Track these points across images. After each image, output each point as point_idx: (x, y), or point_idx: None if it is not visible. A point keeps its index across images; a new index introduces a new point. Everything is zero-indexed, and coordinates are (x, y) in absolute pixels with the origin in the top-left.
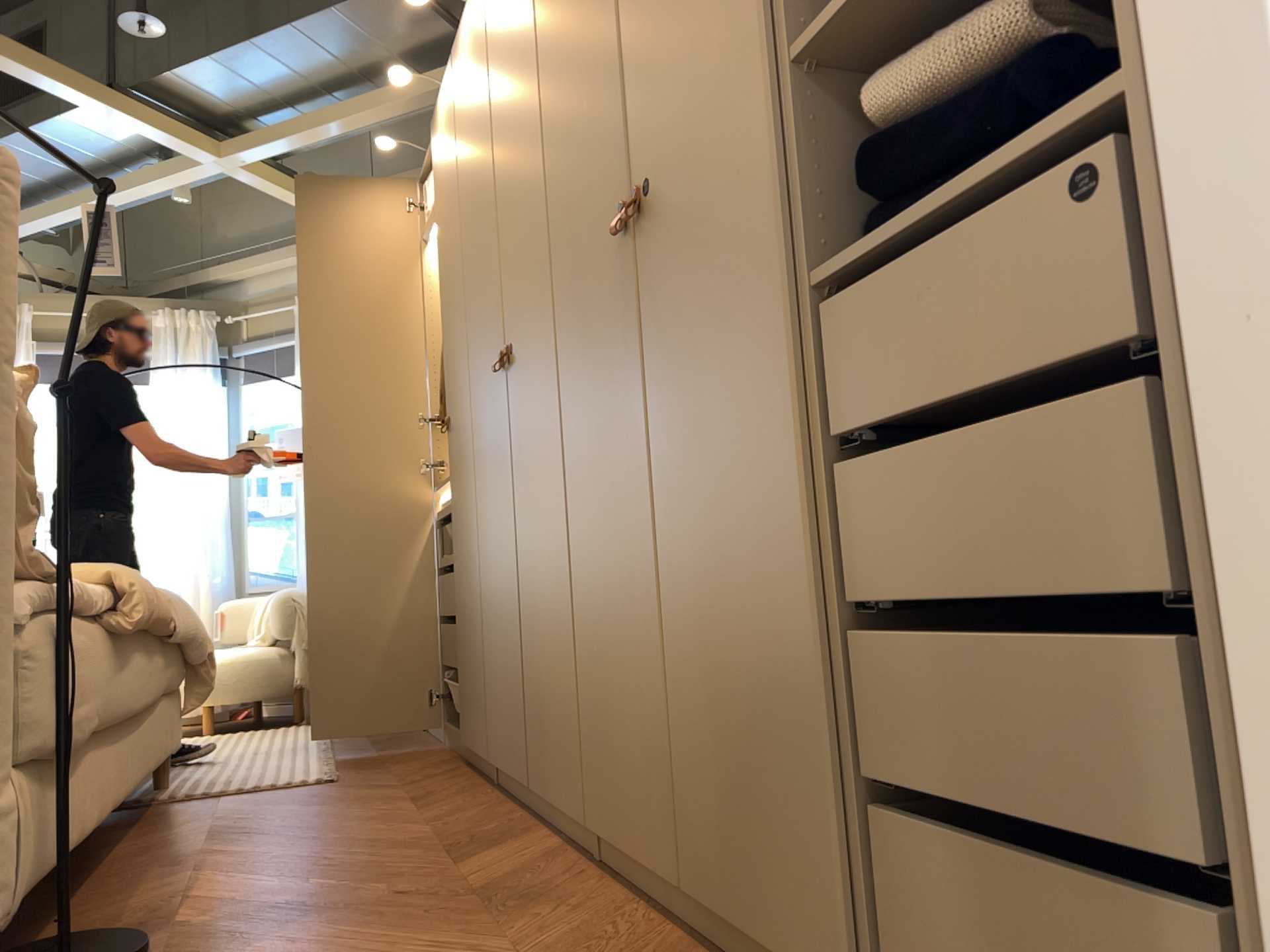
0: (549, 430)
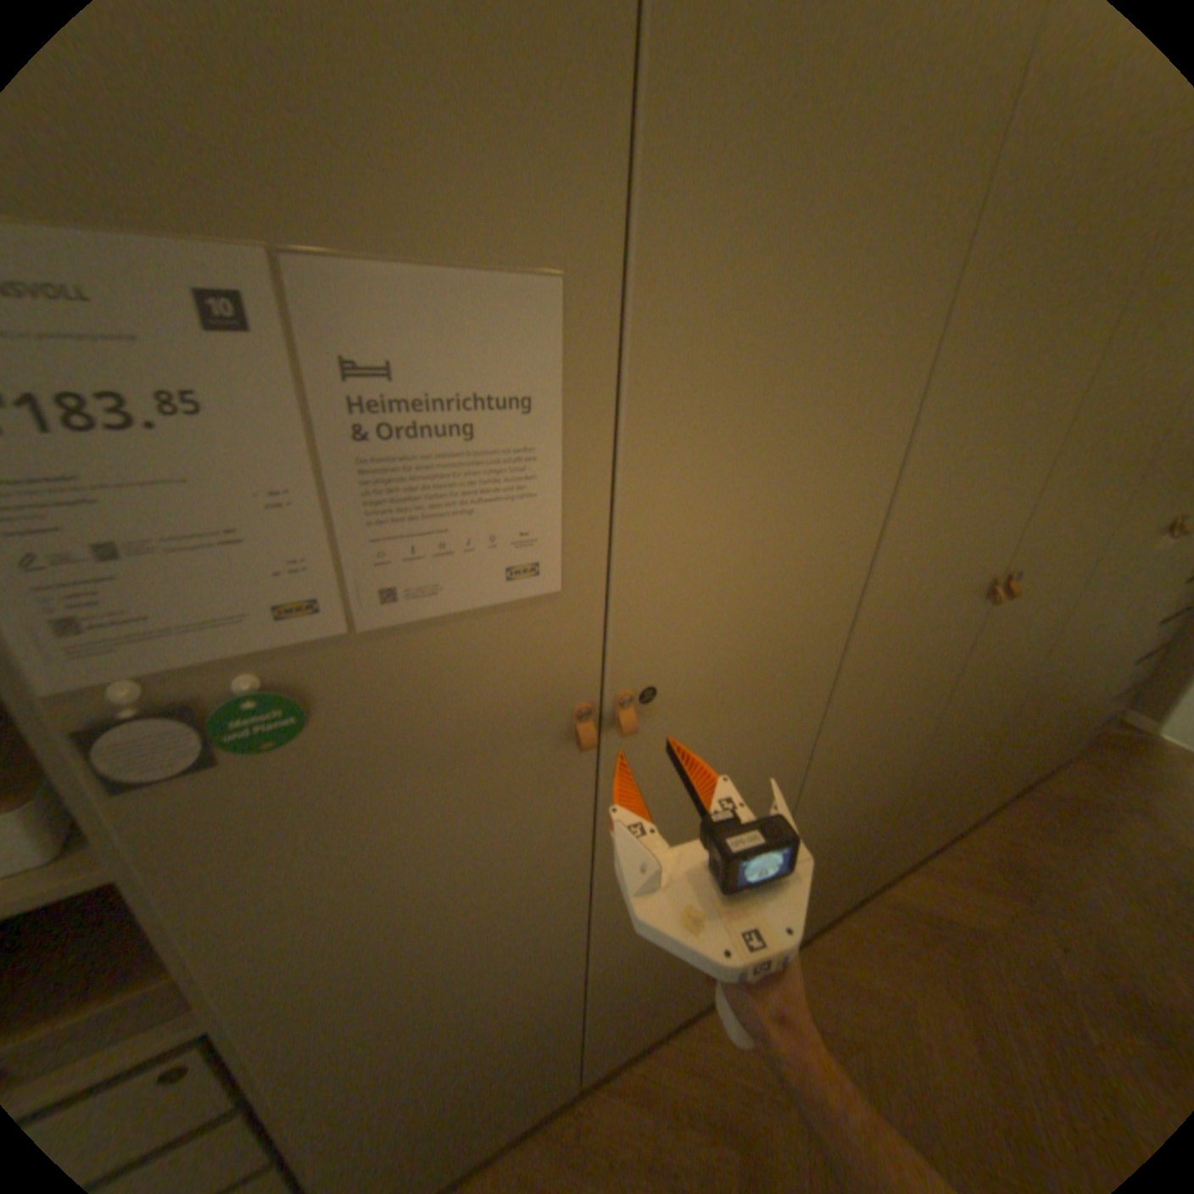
0: (1034, 651)
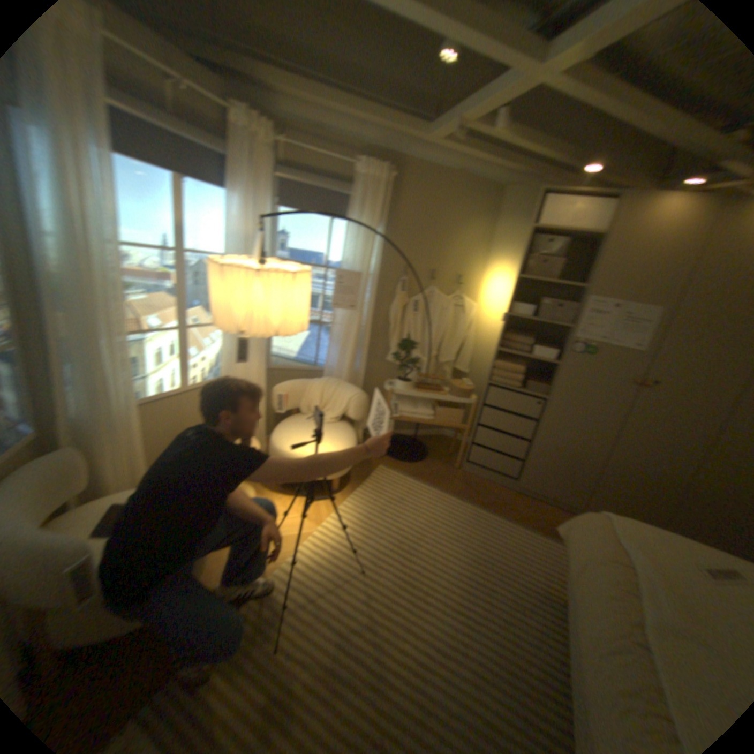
0: None
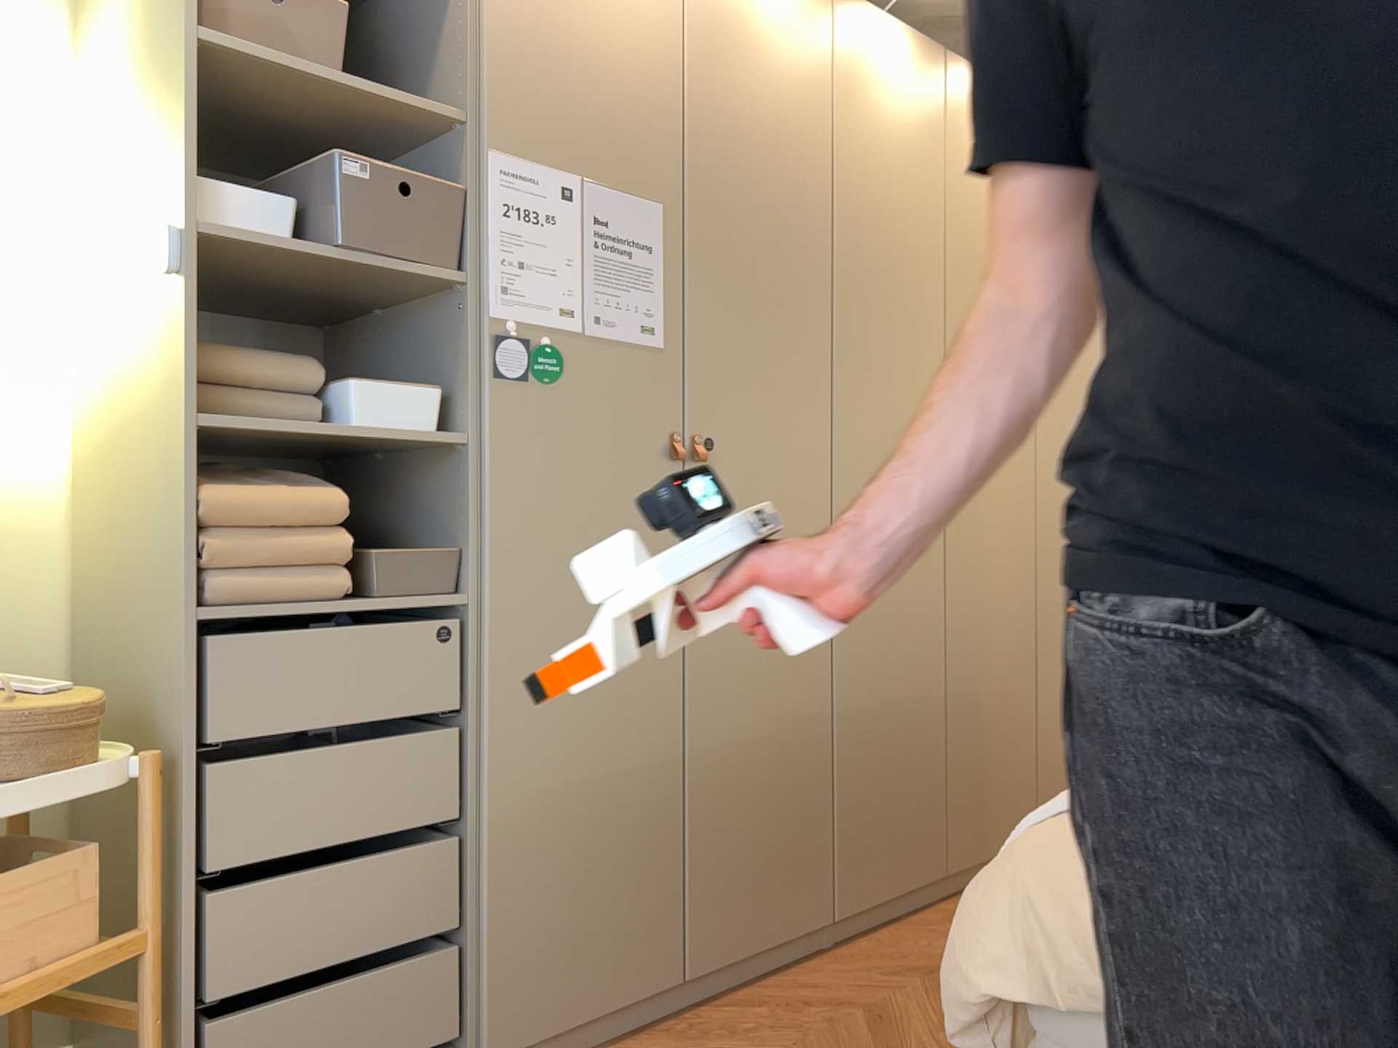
0: (1016, 561)
